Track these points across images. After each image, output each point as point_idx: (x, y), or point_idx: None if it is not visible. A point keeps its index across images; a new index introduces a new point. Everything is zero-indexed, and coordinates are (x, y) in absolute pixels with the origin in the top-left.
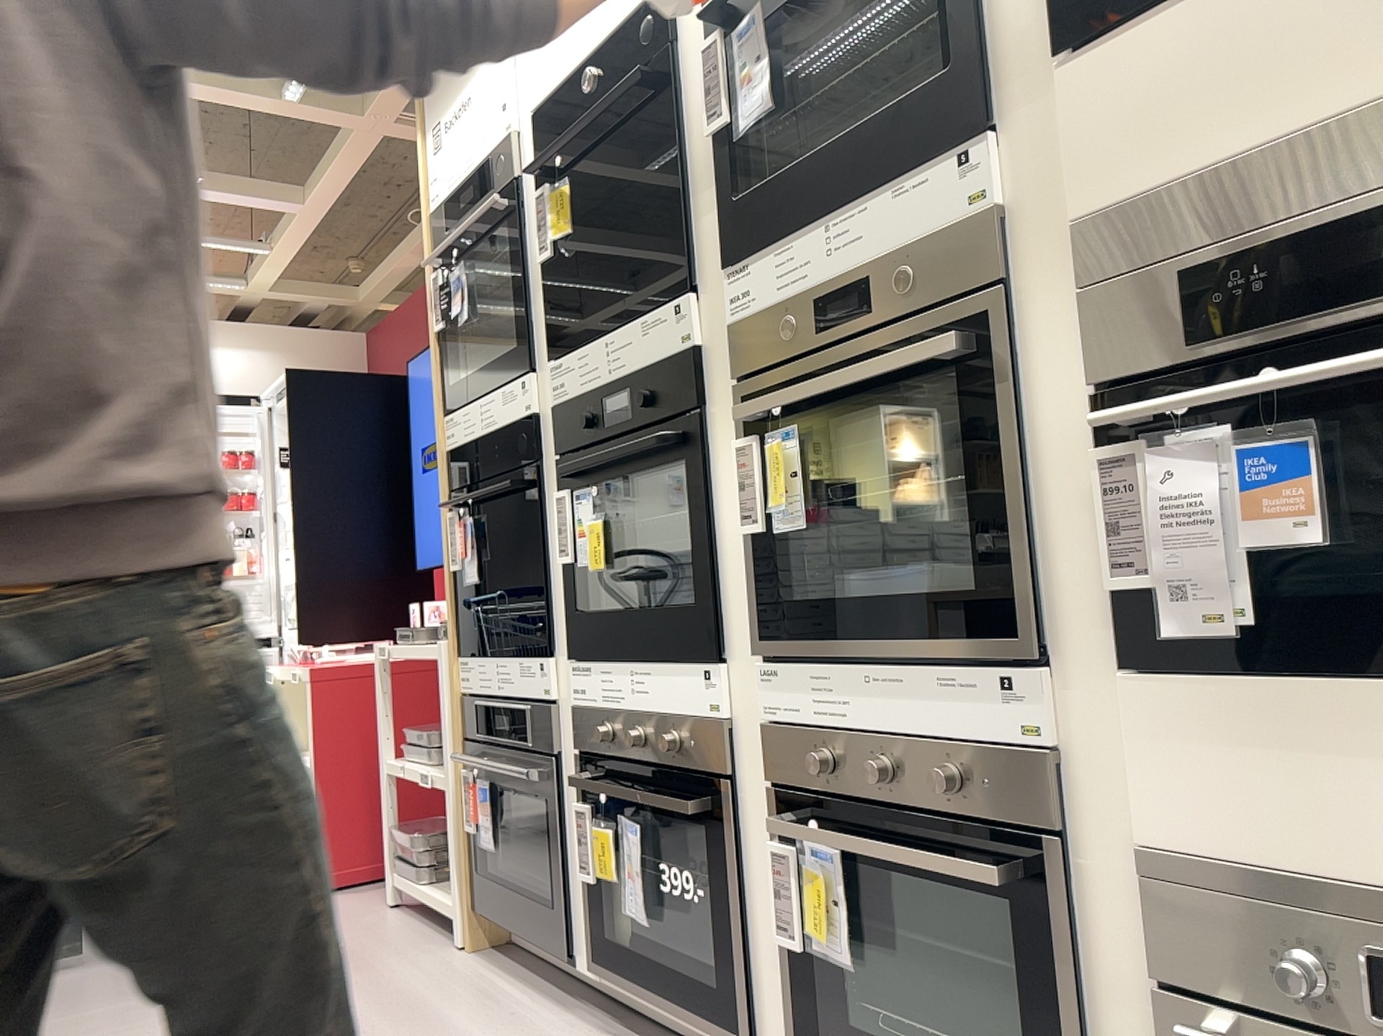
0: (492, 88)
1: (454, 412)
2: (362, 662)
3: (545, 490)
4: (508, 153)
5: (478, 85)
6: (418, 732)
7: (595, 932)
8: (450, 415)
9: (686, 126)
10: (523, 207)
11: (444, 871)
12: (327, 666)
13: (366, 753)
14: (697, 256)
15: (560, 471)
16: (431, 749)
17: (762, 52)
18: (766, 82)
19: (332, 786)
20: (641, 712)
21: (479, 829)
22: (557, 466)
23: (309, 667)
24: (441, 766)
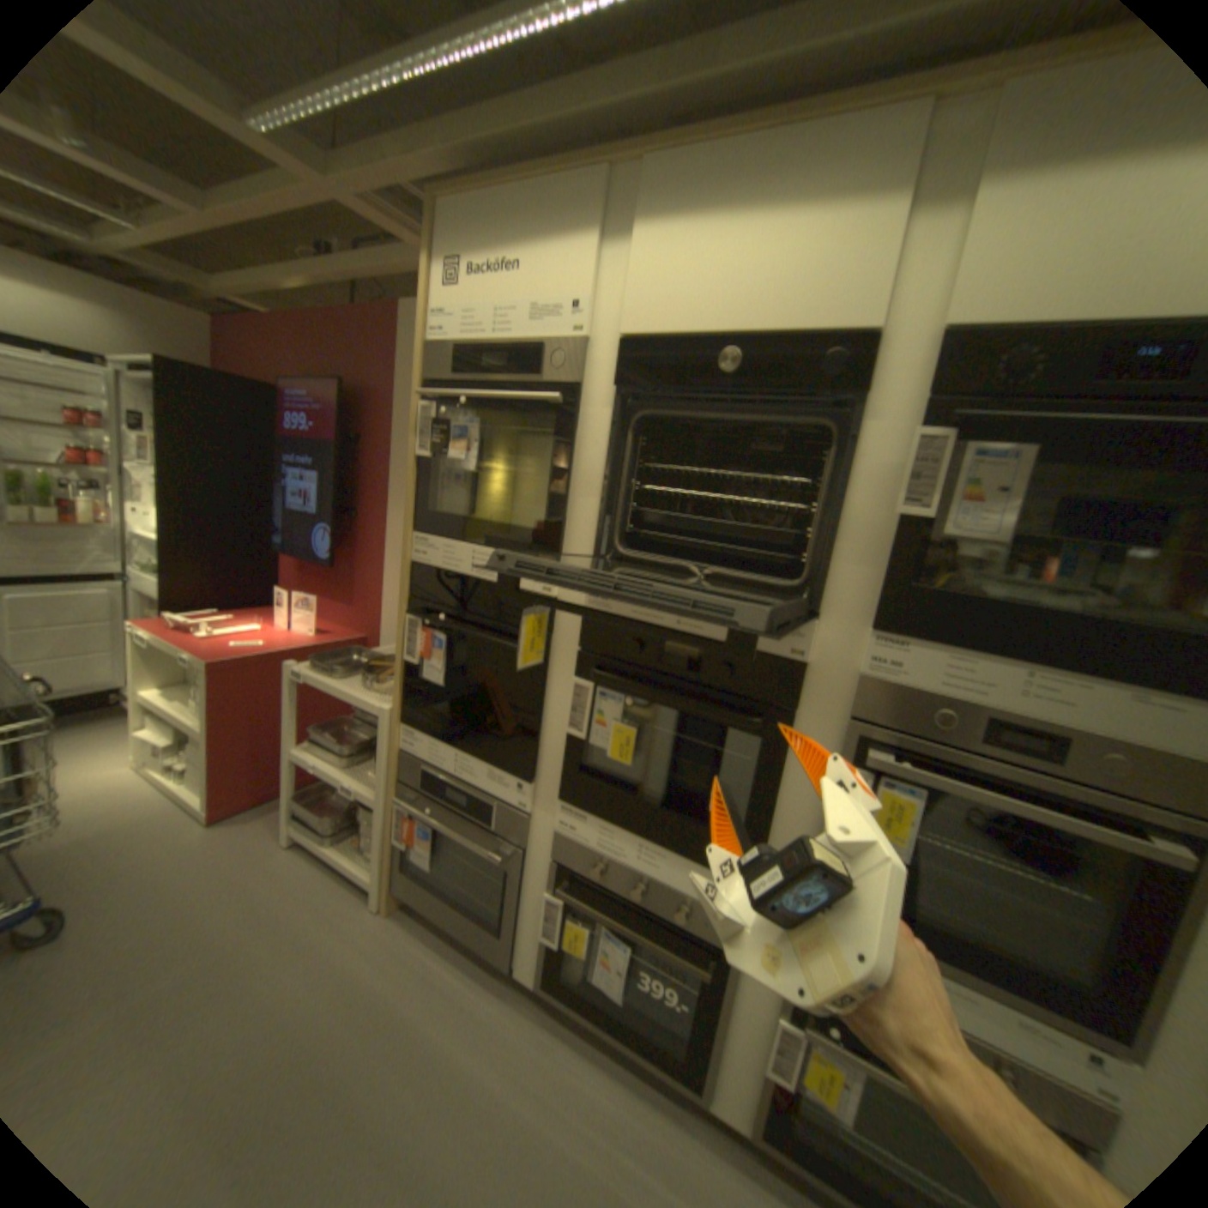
0: (560, 272)
1: (425, 532)
2: (251, 654)
3: (553, 663)
4: (574, 354)
5: (536, 255)
6: (321, 733)
7: (547, 972)
8: (420, 531)
9: (858, 477)
10: (581, 414)
11: (353, 848)
12: (222, 662)
13: (252, 723)
14: (831, 593)
15: (601, 679)
16: (345, 760)
17: (1023, 489)
18: (1015, 517)
19: (223, 752)
20: (648, 876)
21: (410, 850)
22: (574, 652)
23: (205, 664)
24: (353, 773)
